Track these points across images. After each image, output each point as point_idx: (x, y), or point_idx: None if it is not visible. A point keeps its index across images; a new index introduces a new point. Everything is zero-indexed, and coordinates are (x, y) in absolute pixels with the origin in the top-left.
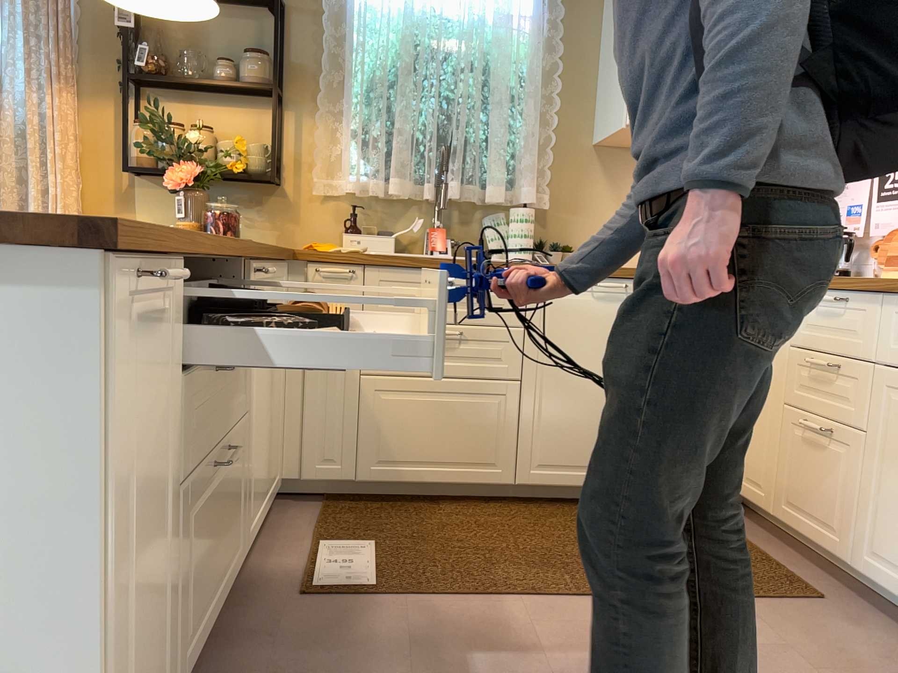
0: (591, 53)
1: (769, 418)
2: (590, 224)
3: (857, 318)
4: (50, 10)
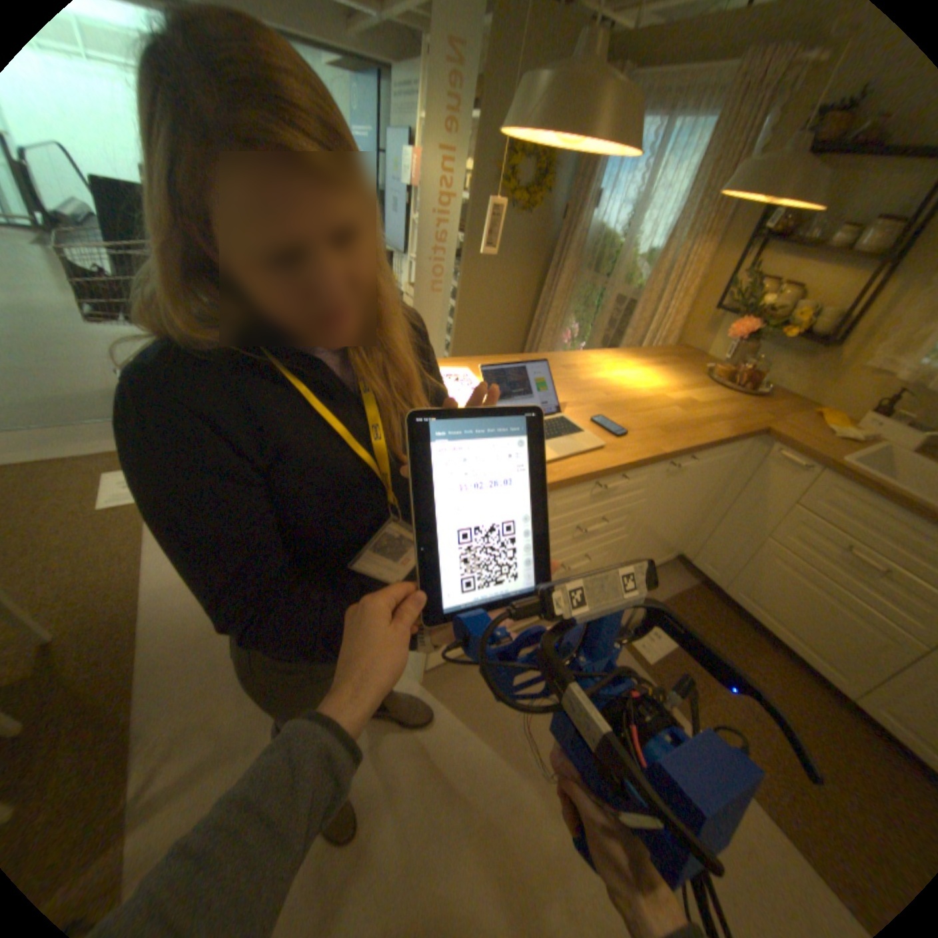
0: None
1: None
2: None
3: None
4: (724, 175)
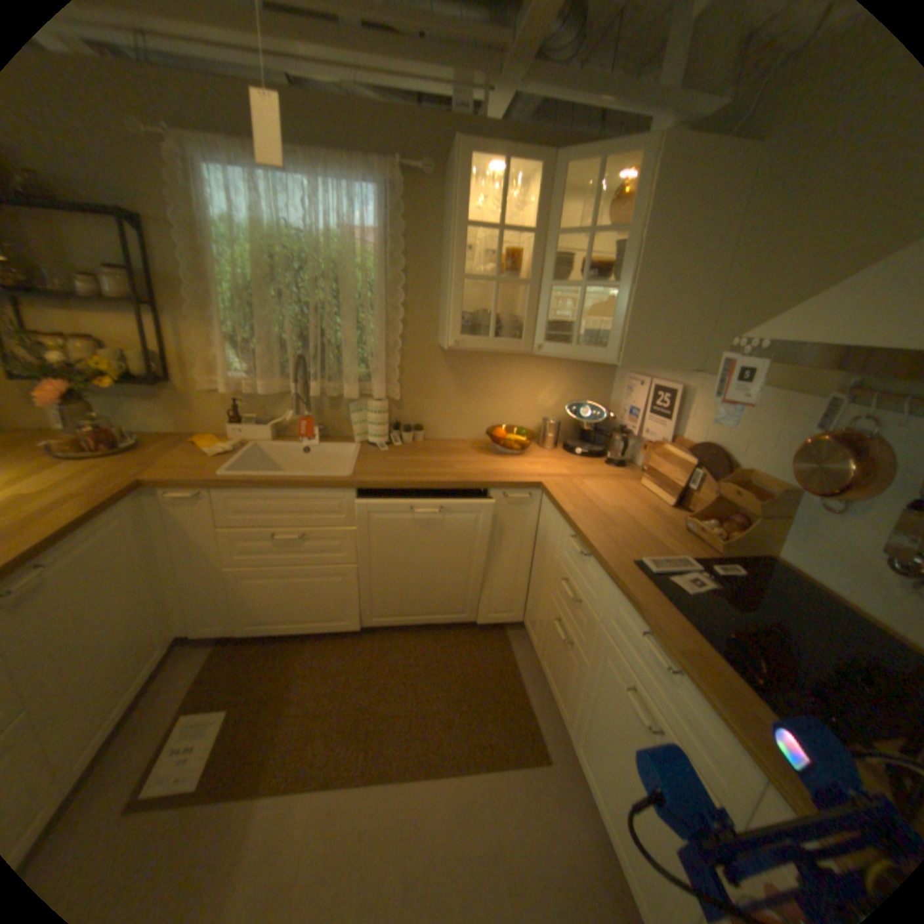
0: (434, 265)
1: (543, 596)
2: (437, 408)
3: (594, 576)
4: None
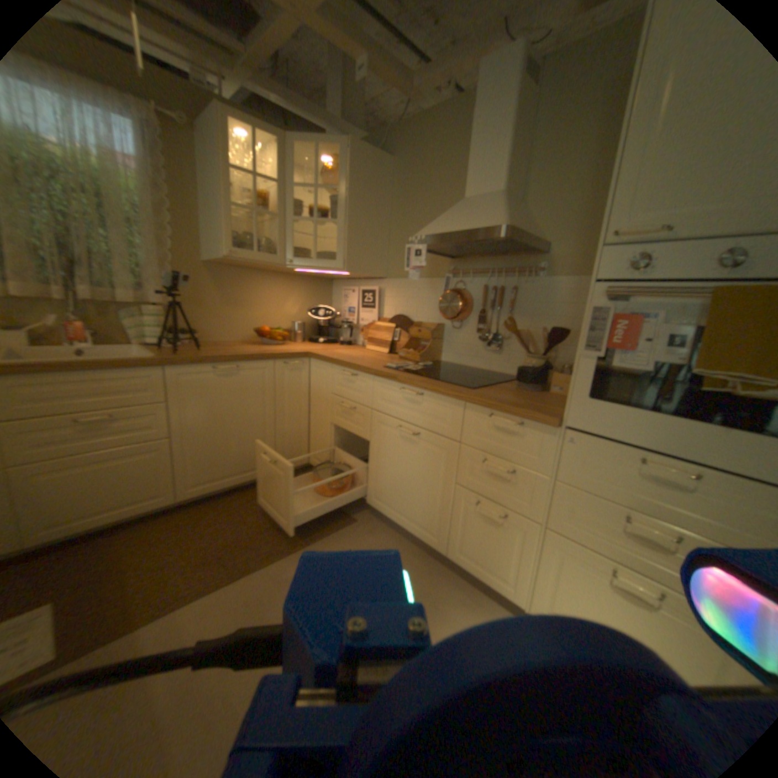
0: (187, 195)
1: (321, 429)
2: (203, 315)
3: (359, 385)
4: None
